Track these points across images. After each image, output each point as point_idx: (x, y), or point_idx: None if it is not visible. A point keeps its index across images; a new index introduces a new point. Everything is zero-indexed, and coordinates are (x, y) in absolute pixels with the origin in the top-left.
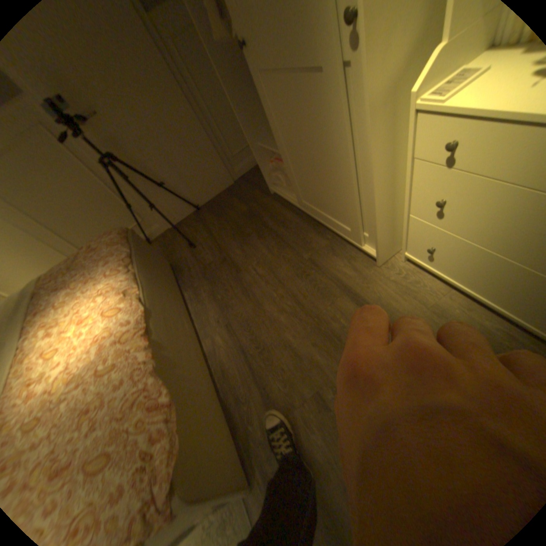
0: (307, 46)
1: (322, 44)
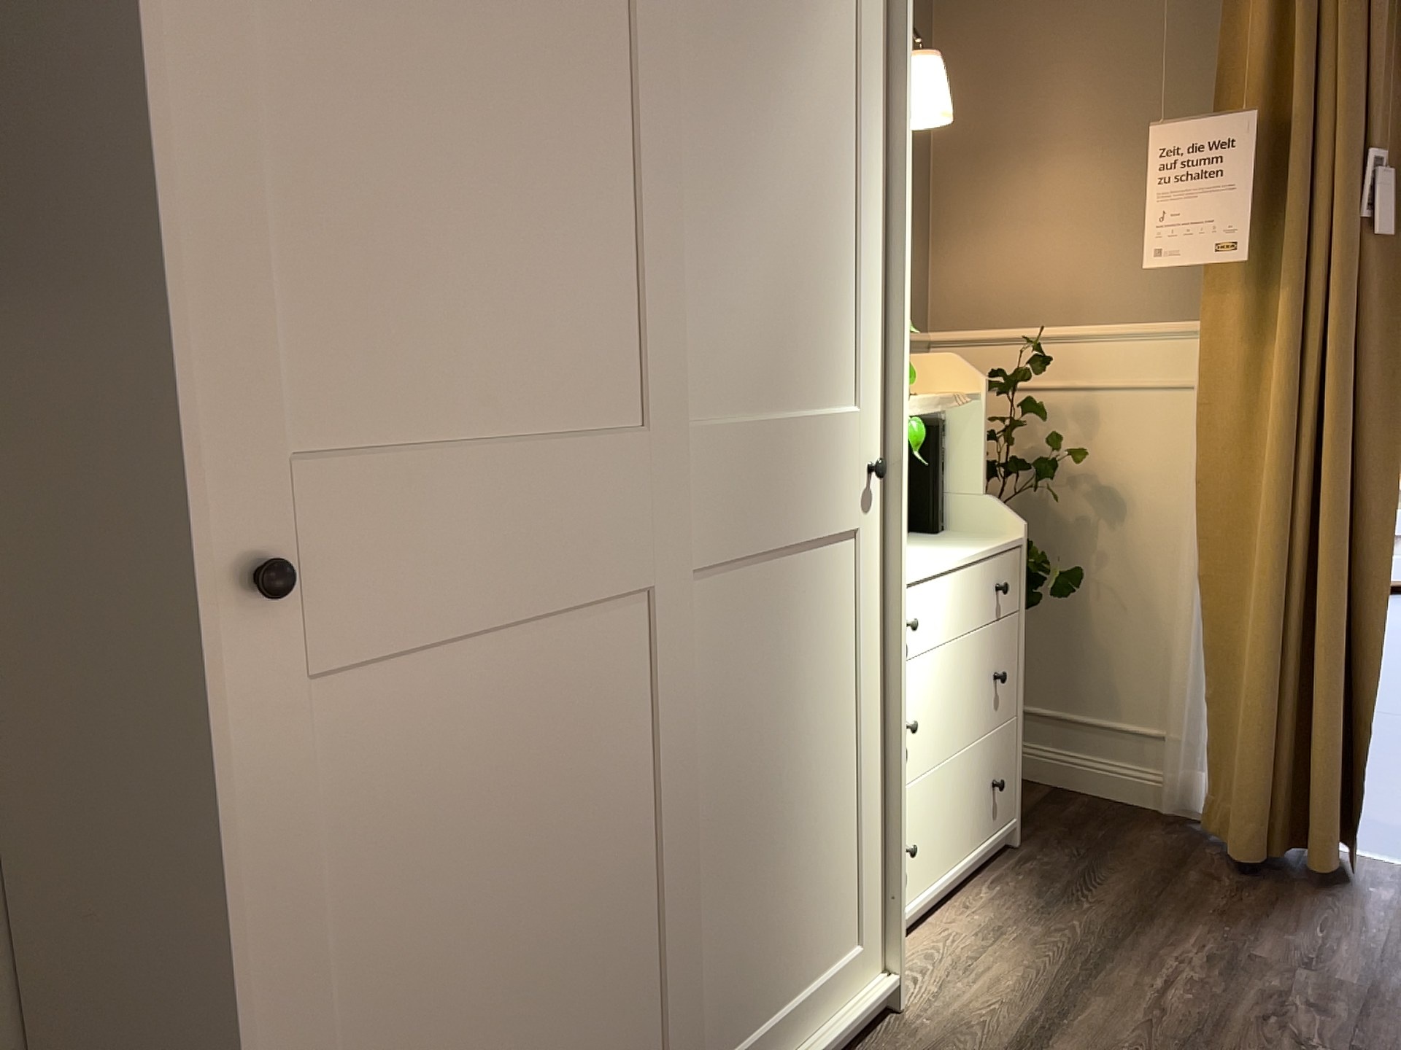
0: (797, 509)
1: (827, 503)
